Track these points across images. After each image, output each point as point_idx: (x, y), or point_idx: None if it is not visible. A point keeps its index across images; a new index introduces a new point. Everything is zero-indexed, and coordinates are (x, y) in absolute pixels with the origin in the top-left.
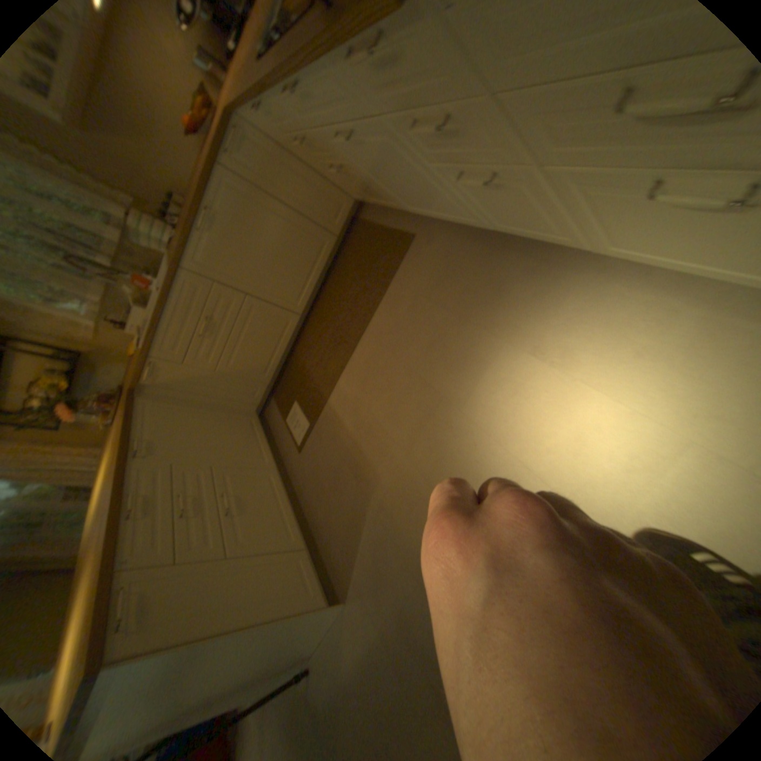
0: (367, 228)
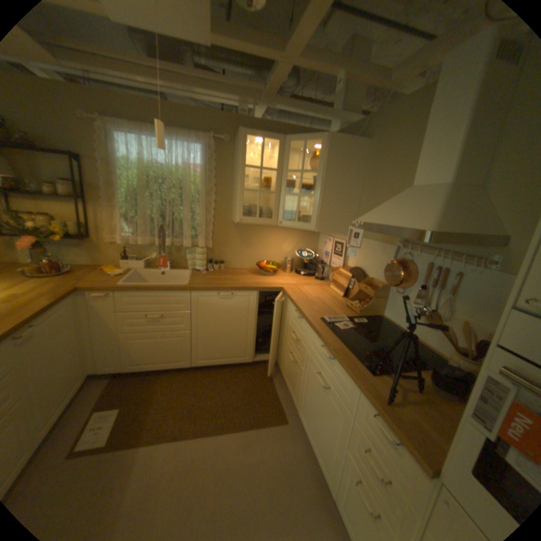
0: (267, 380)
